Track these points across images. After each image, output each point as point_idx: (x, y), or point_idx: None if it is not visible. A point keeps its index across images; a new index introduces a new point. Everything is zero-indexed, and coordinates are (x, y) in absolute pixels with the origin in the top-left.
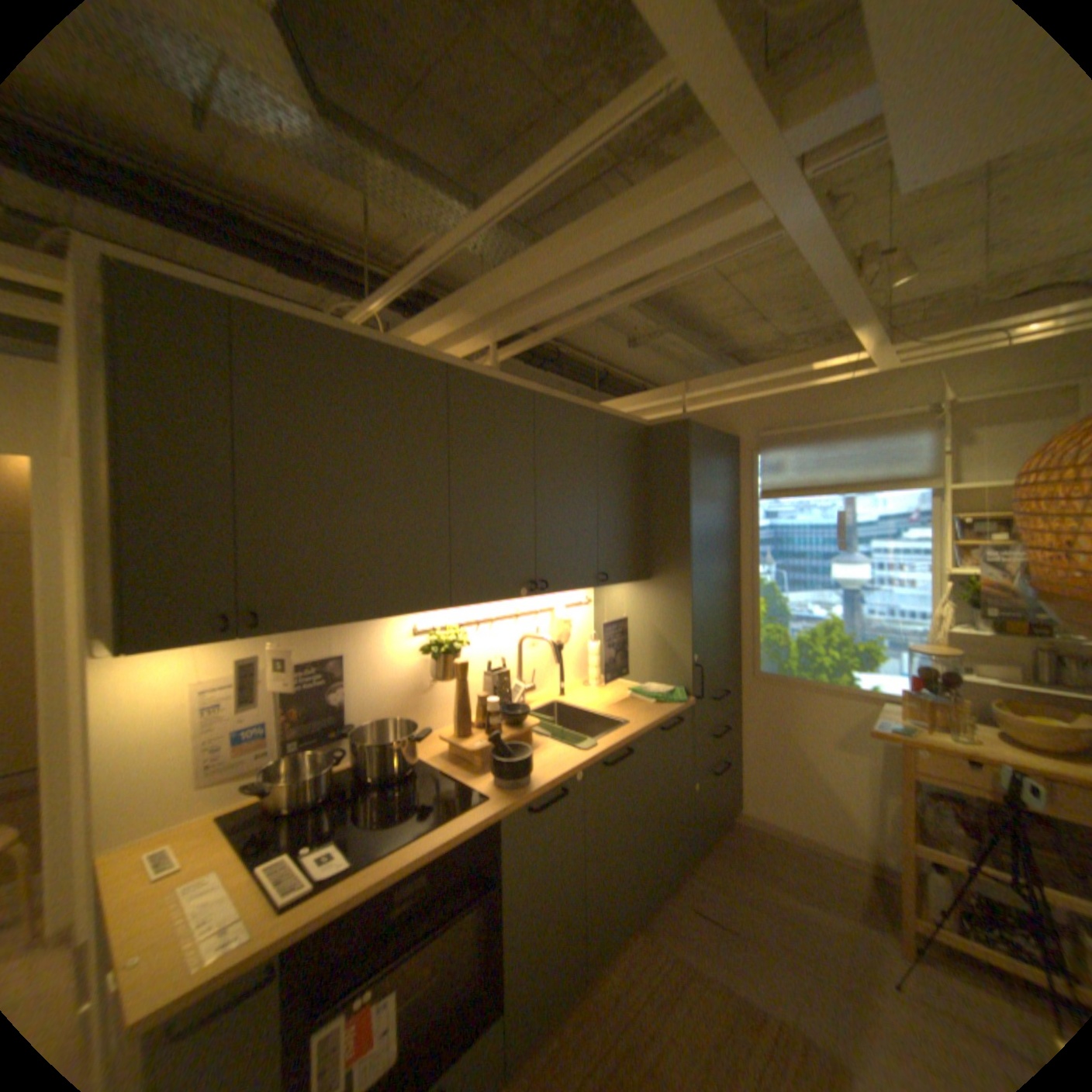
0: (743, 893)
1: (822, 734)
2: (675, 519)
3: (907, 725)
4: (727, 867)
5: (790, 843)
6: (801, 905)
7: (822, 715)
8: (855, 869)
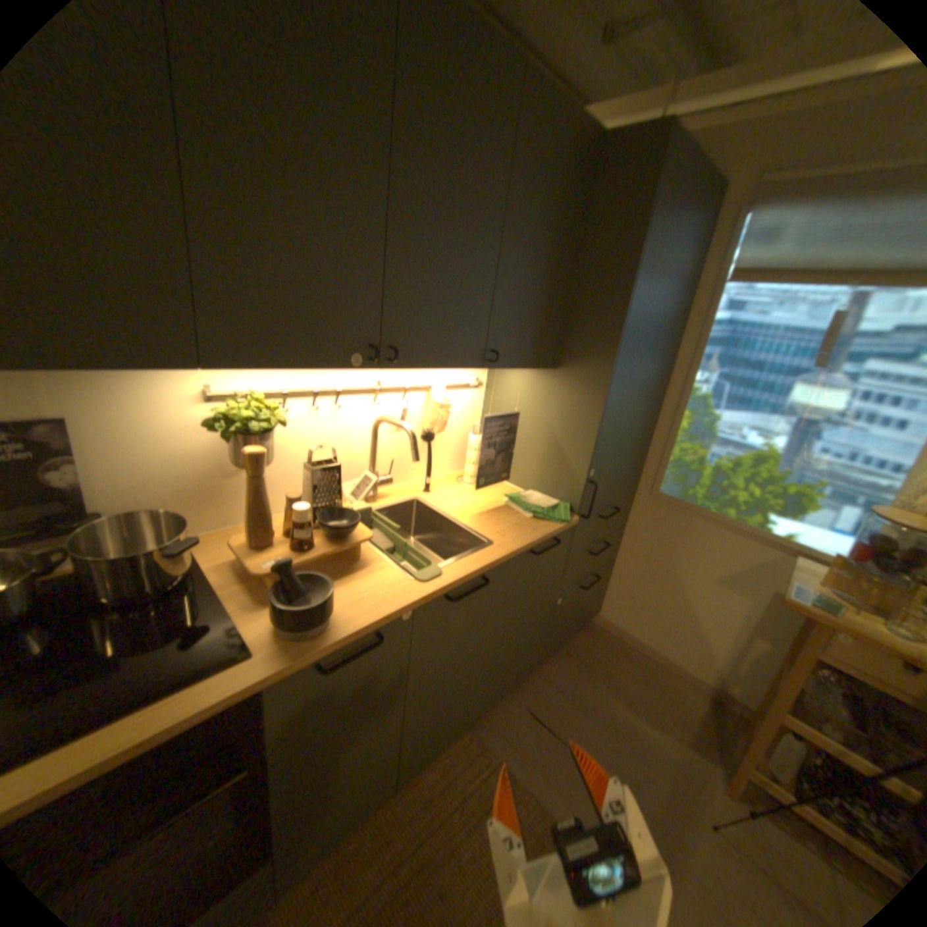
0: (581, 697)
1: (707, 567)
2: (612, 287)
3: (828, 594)
4: (572, 667)
5: (639, 650)
6: (635, 719)
7: (714, 549)
8: (696, 687)
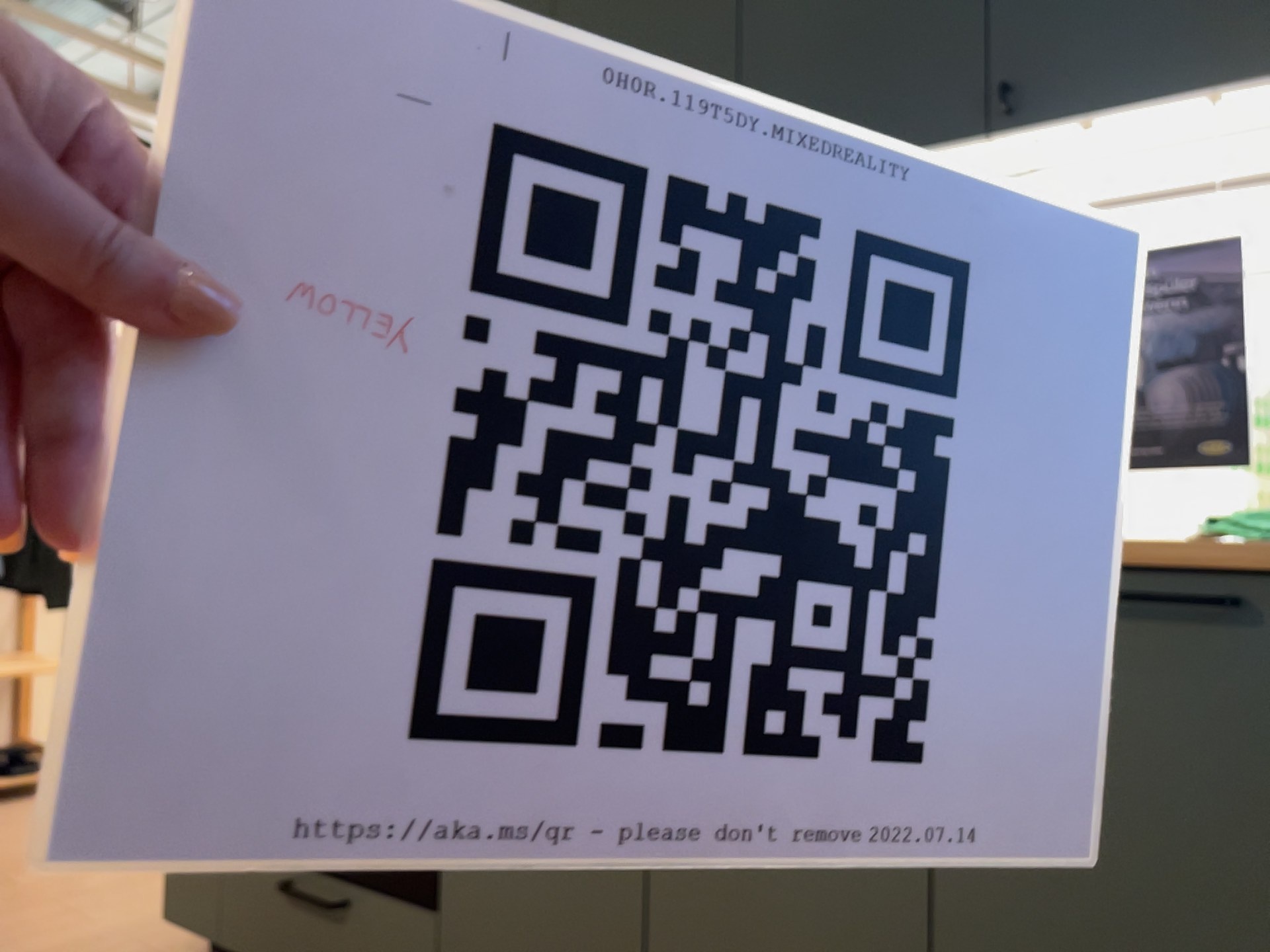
0: None
1: None
2: None
3: None
4: None
5: None
6: None
7: None
8: None
